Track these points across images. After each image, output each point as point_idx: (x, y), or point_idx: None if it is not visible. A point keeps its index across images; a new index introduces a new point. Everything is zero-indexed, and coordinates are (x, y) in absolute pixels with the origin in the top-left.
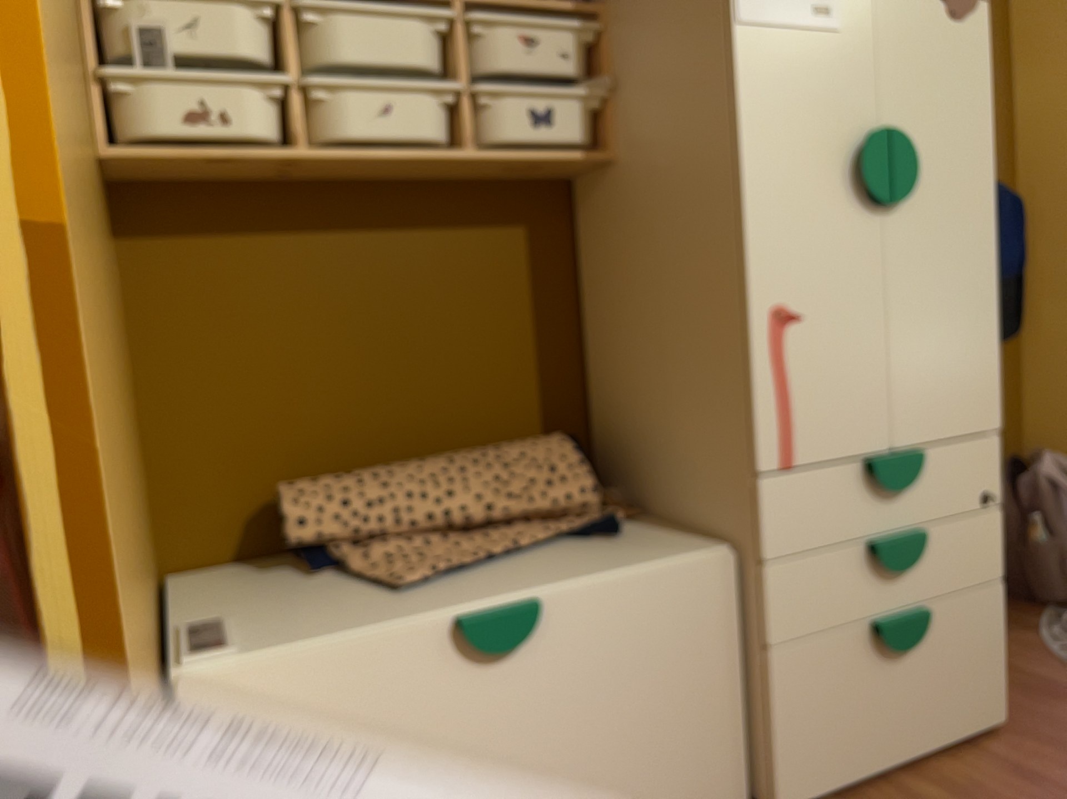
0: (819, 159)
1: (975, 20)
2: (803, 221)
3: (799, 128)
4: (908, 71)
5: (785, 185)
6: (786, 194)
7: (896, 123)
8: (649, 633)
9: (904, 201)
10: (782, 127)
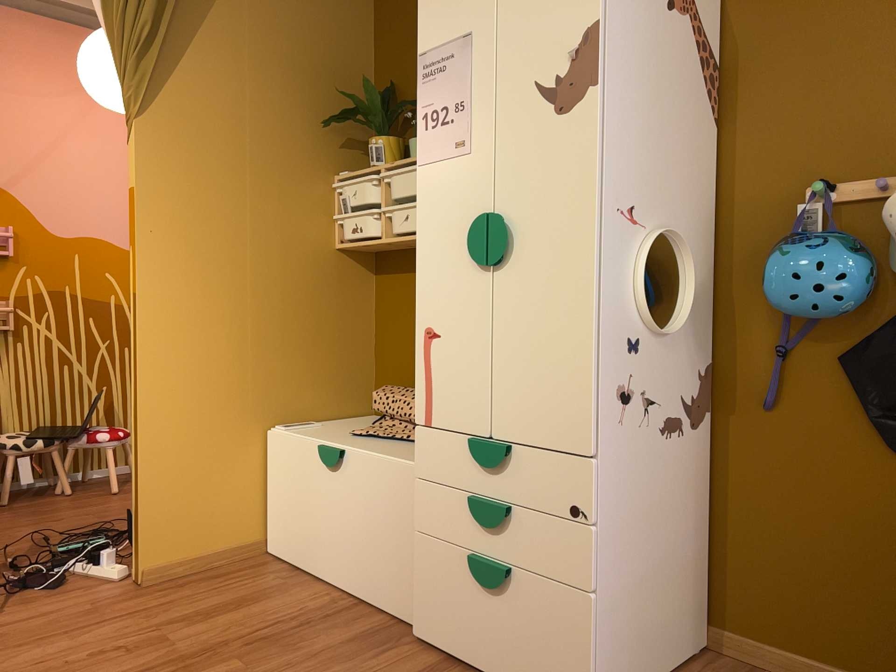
0: (453, 237)
1: (578, 110)
2: (442, 275)
3: (442, 219)
4: (516, 167)
5: (434, 255)
6: (434, 259)
7: (503, 206)
8: (380, 490)
9: (499, 261)
10: (434, 220)
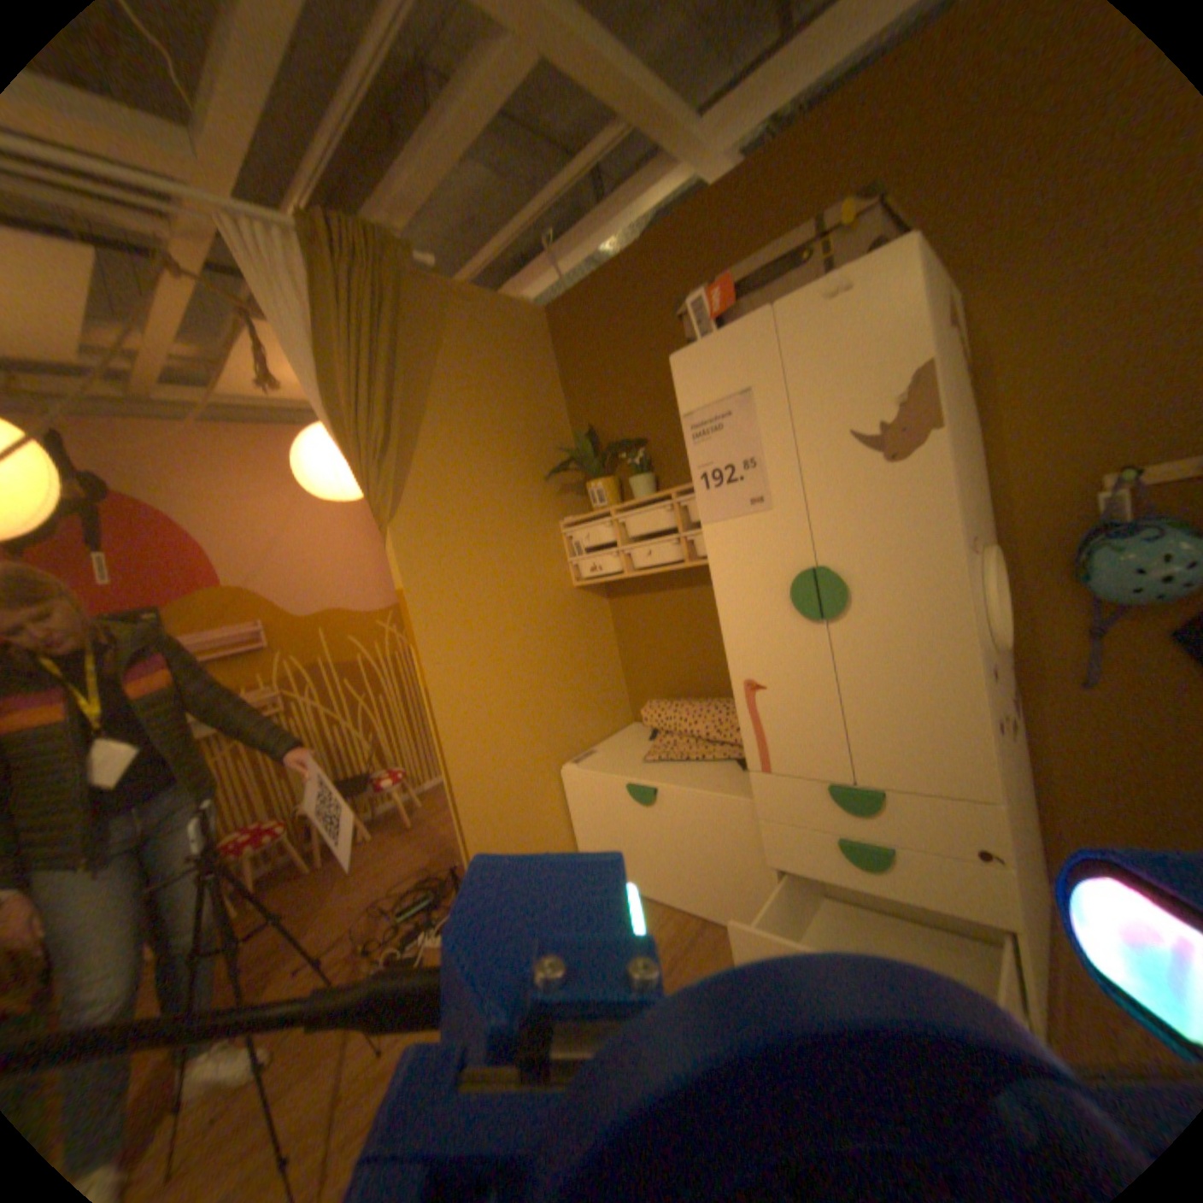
0: (764, 592)
1: (917, 455)
2: (757, 630)
3: (747, 576)
4: (838, 520)
5: (742, 610)
6: (743, 615)
7: (828, 560)
8: (709, 823)
9: (836, 616)
10: (736, 577)
